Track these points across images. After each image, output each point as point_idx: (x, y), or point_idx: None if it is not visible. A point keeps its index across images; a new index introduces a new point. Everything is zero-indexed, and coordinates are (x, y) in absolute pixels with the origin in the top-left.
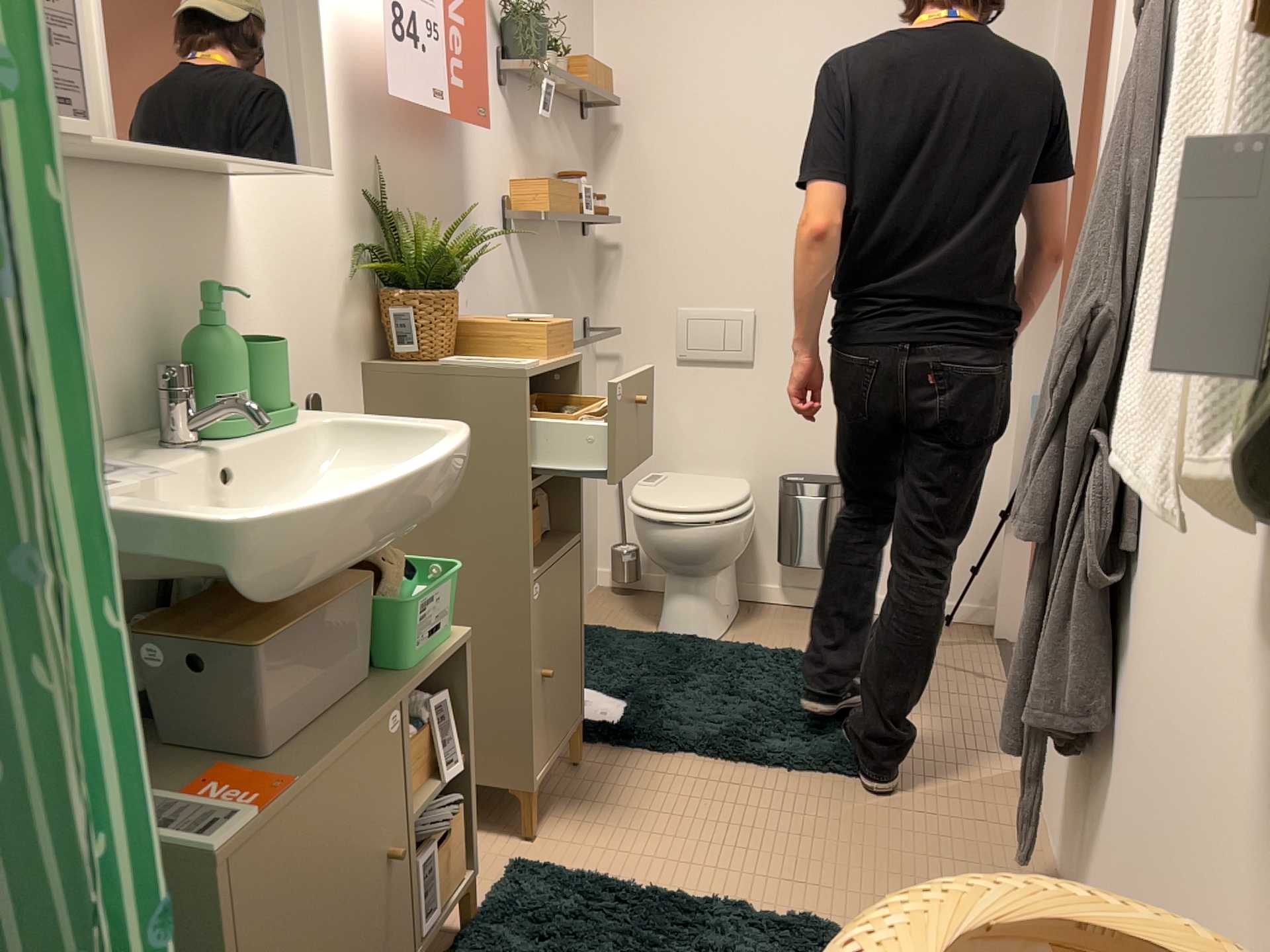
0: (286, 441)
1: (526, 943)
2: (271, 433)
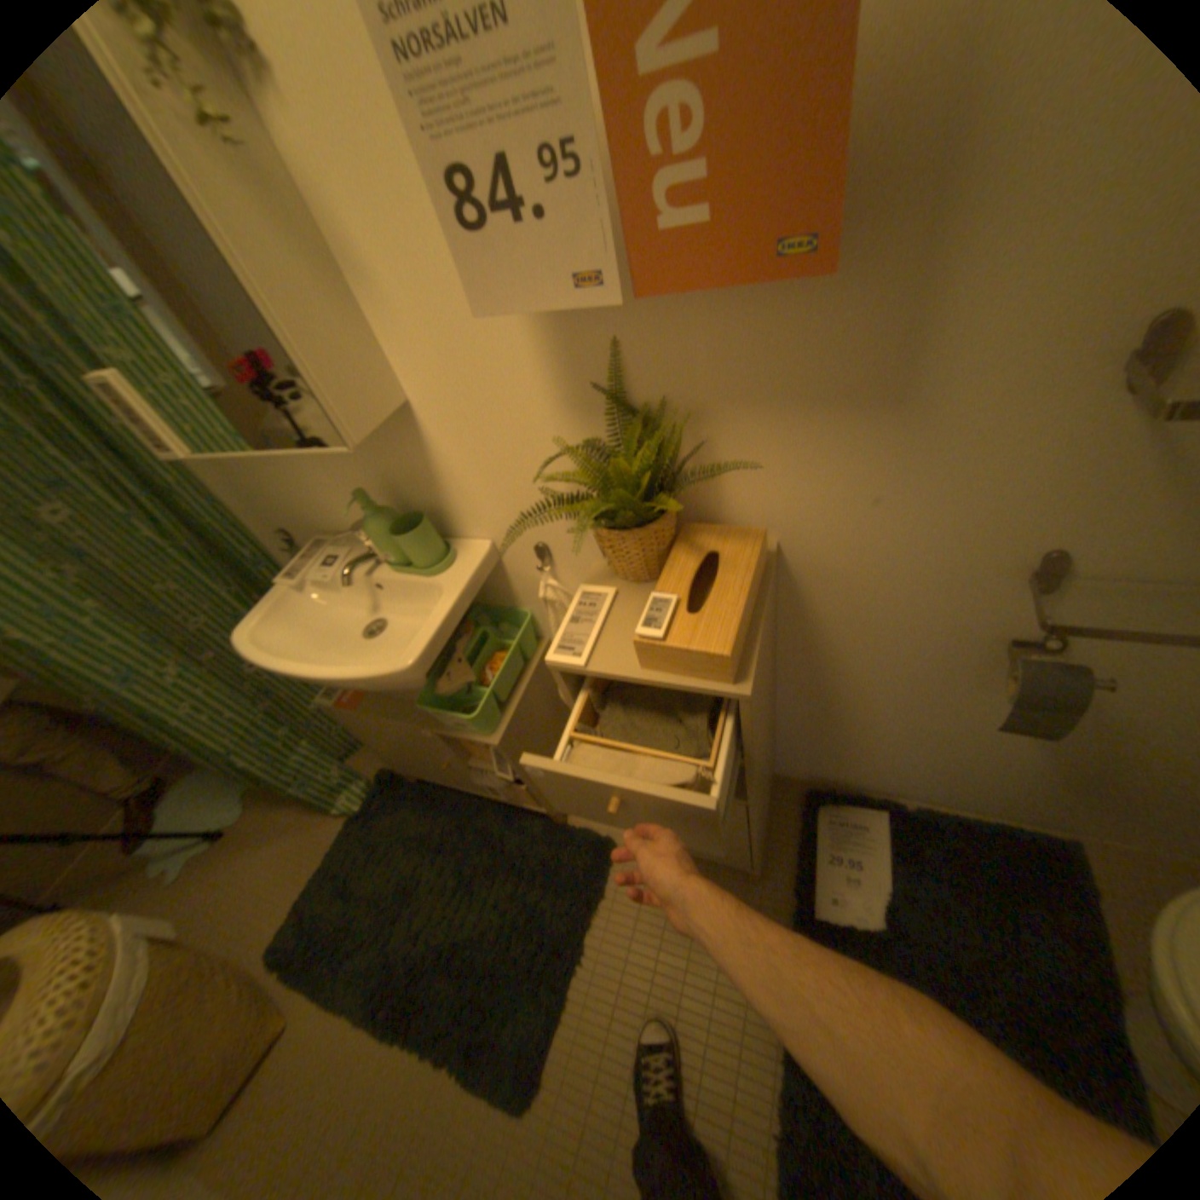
0: (407, 582)
1: (523, 856)
2: (399, 574)
